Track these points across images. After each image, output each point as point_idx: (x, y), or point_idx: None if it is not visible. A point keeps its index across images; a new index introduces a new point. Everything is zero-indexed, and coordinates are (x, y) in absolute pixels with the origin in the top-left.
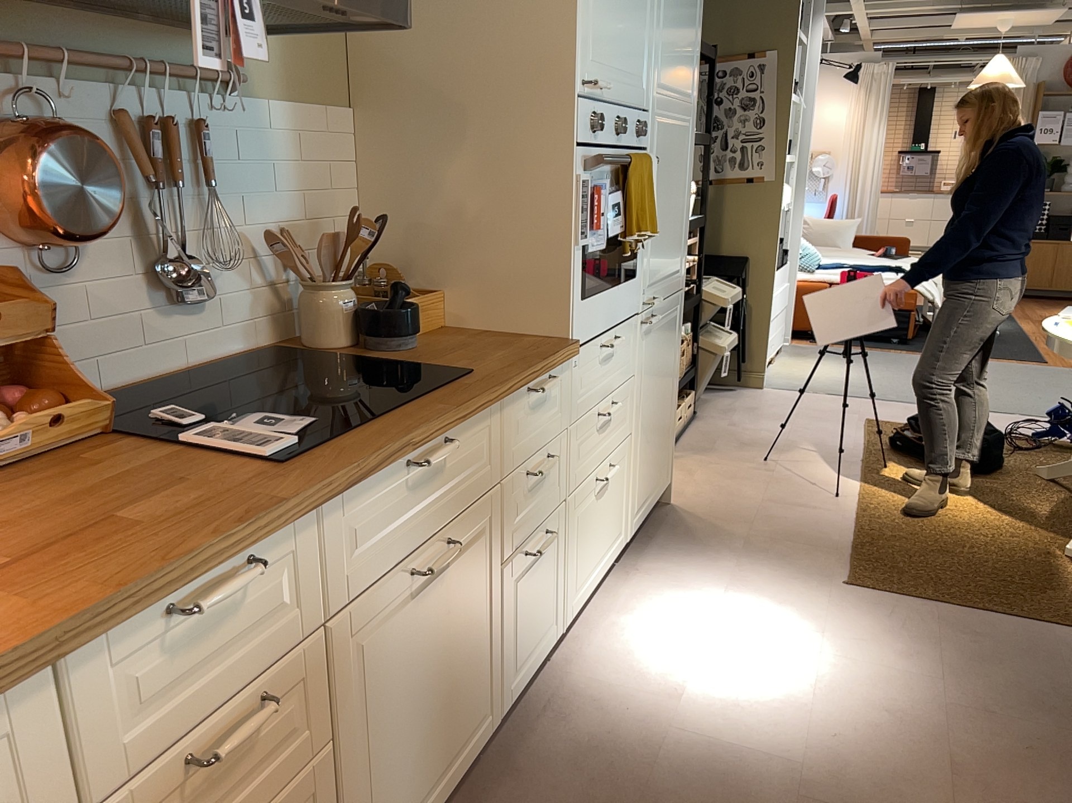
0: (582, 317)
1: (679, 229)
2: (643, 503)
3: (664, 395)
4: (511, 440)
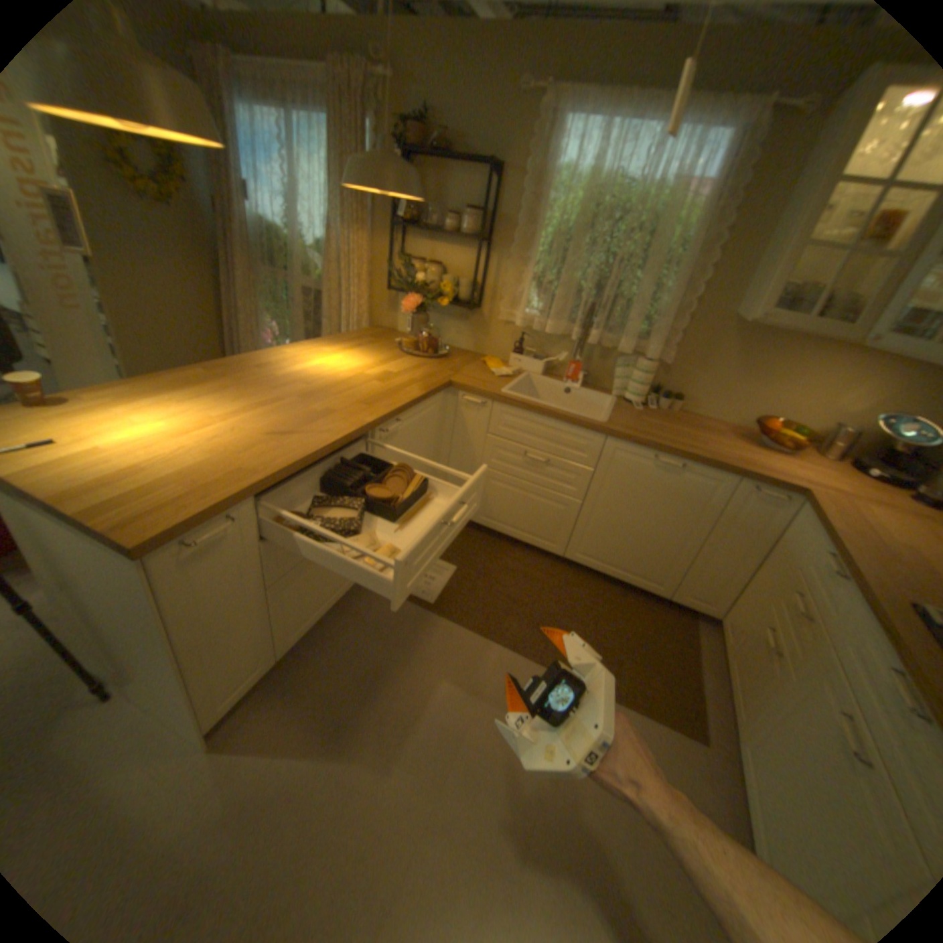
0: None
1: None
2: None
3: None
4: None
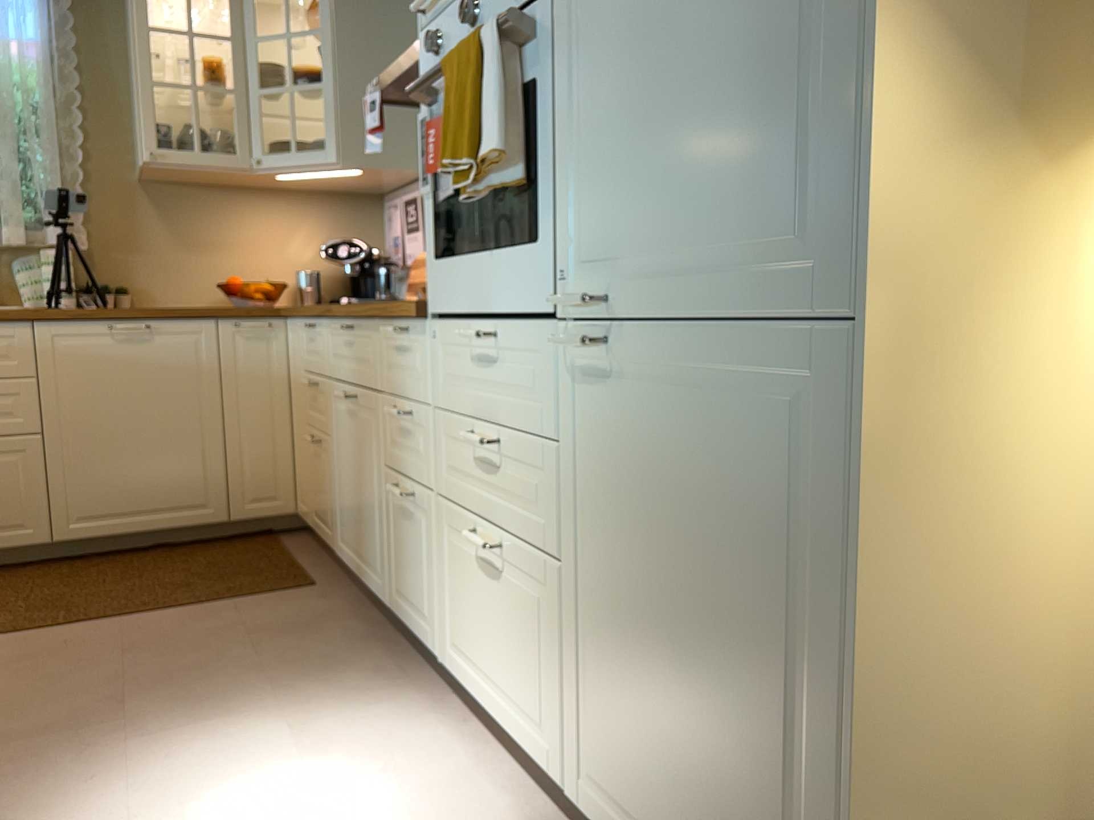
0: (437, 280)
1: (774, 98)
2: (629, 817)
3: (722, 636)
4: (385, 364)
